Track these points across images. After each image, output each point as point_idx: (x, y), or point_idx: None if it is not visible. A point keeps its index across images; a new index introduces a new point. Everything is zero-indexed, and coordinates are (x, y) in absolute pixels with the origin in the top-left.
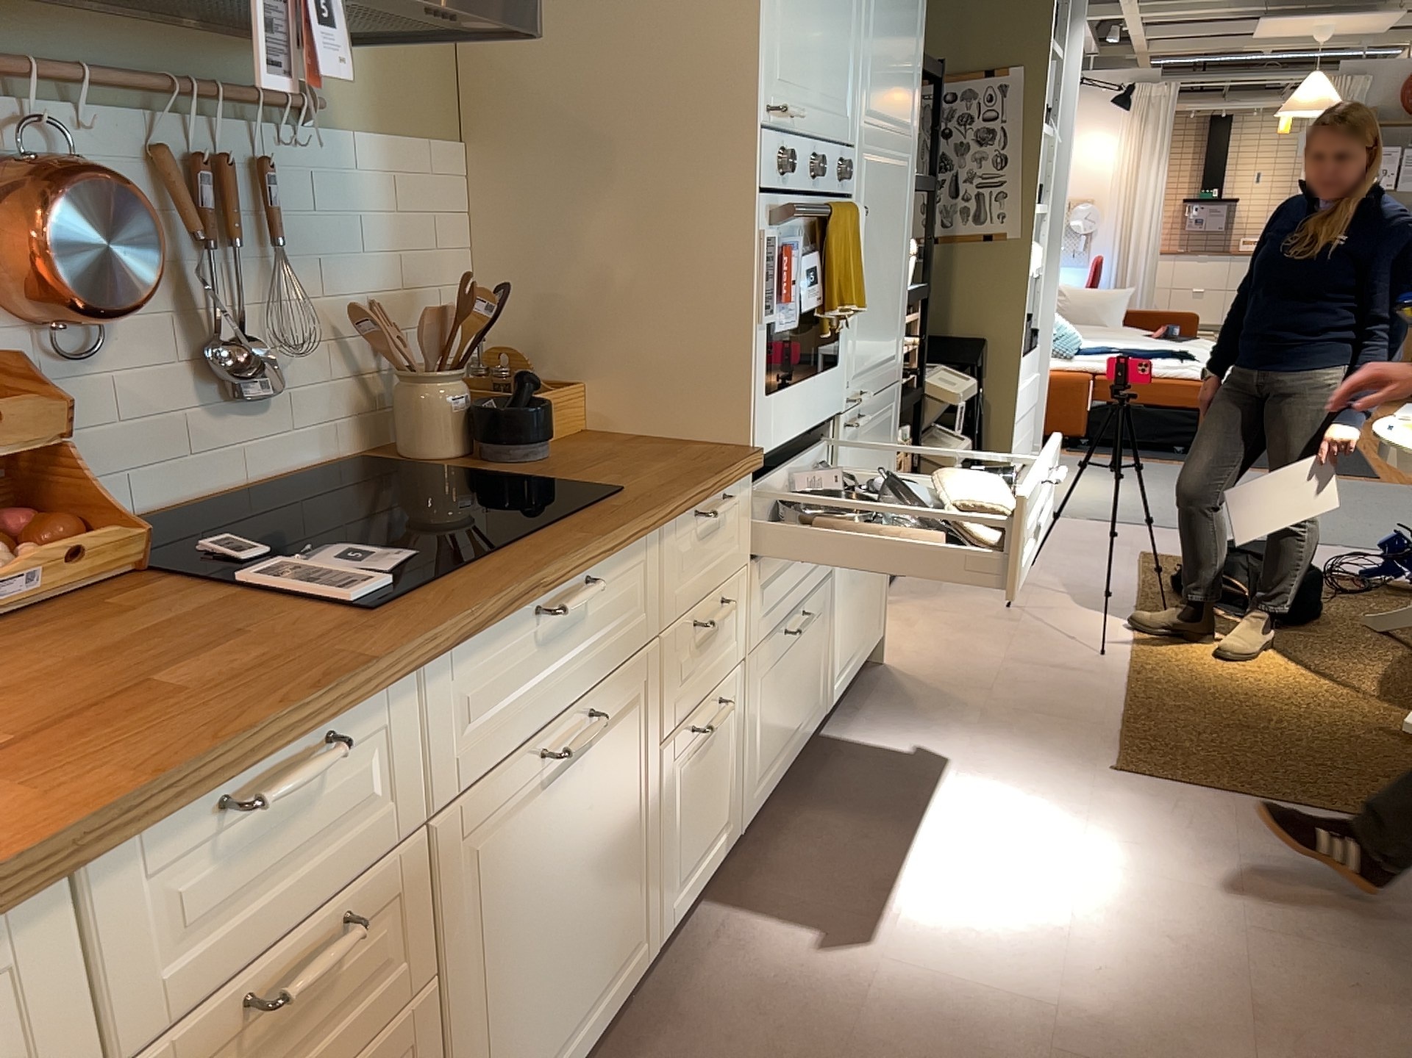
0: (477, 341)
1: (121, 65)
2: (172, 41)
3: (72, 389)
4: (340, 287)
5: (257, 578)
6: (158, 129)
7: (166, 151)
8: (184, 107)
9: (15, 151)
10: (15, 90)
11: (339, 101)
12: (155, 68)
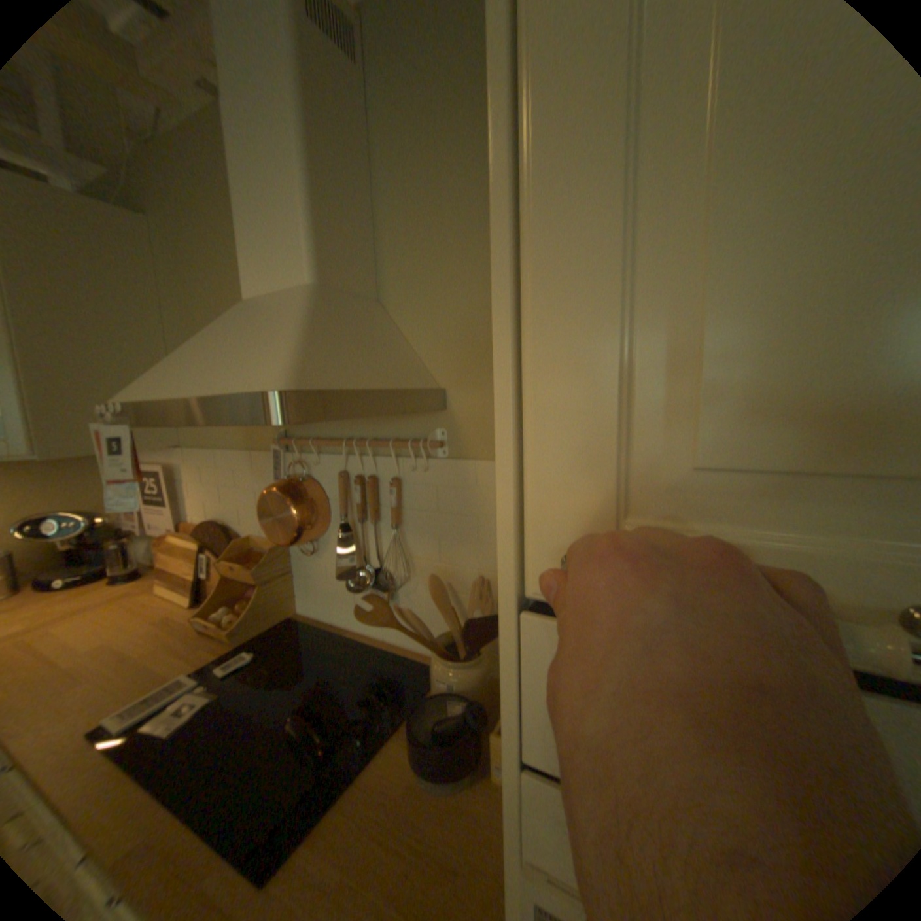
0: (471, 650)
1: (339, 434)
2: (362, 419)
3: (312, 564)
4: (453, 560)
5: (170, 683)
6: (344, 463)
7: (350, 472)
8: (365, 450)
9: (301, 472)
10: (302, 449)
11: (468, 438)
12: (353, 433)
